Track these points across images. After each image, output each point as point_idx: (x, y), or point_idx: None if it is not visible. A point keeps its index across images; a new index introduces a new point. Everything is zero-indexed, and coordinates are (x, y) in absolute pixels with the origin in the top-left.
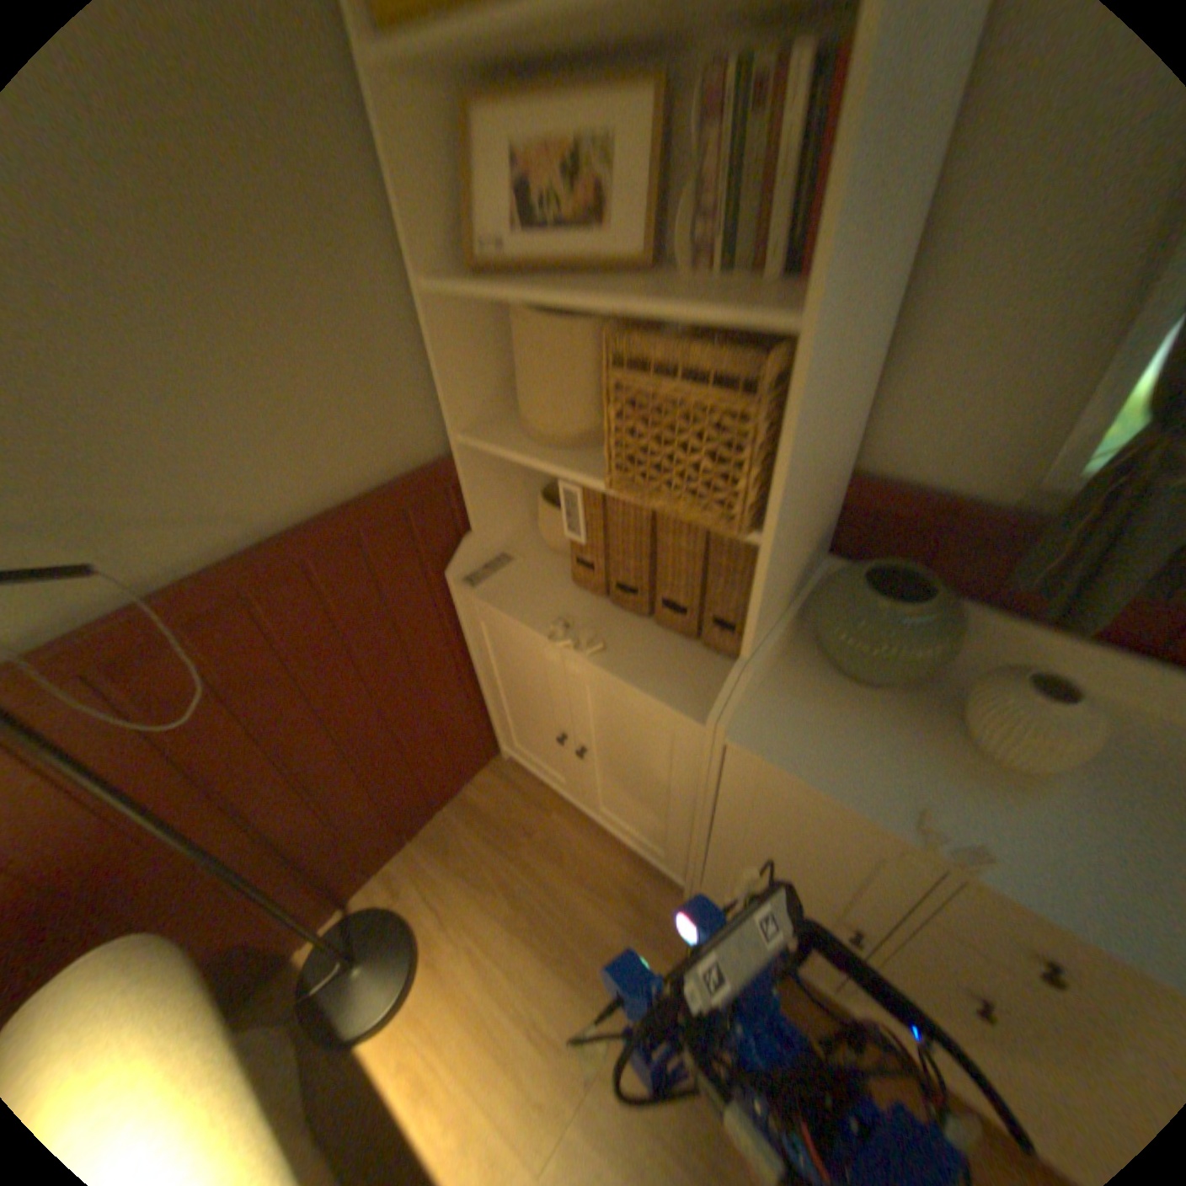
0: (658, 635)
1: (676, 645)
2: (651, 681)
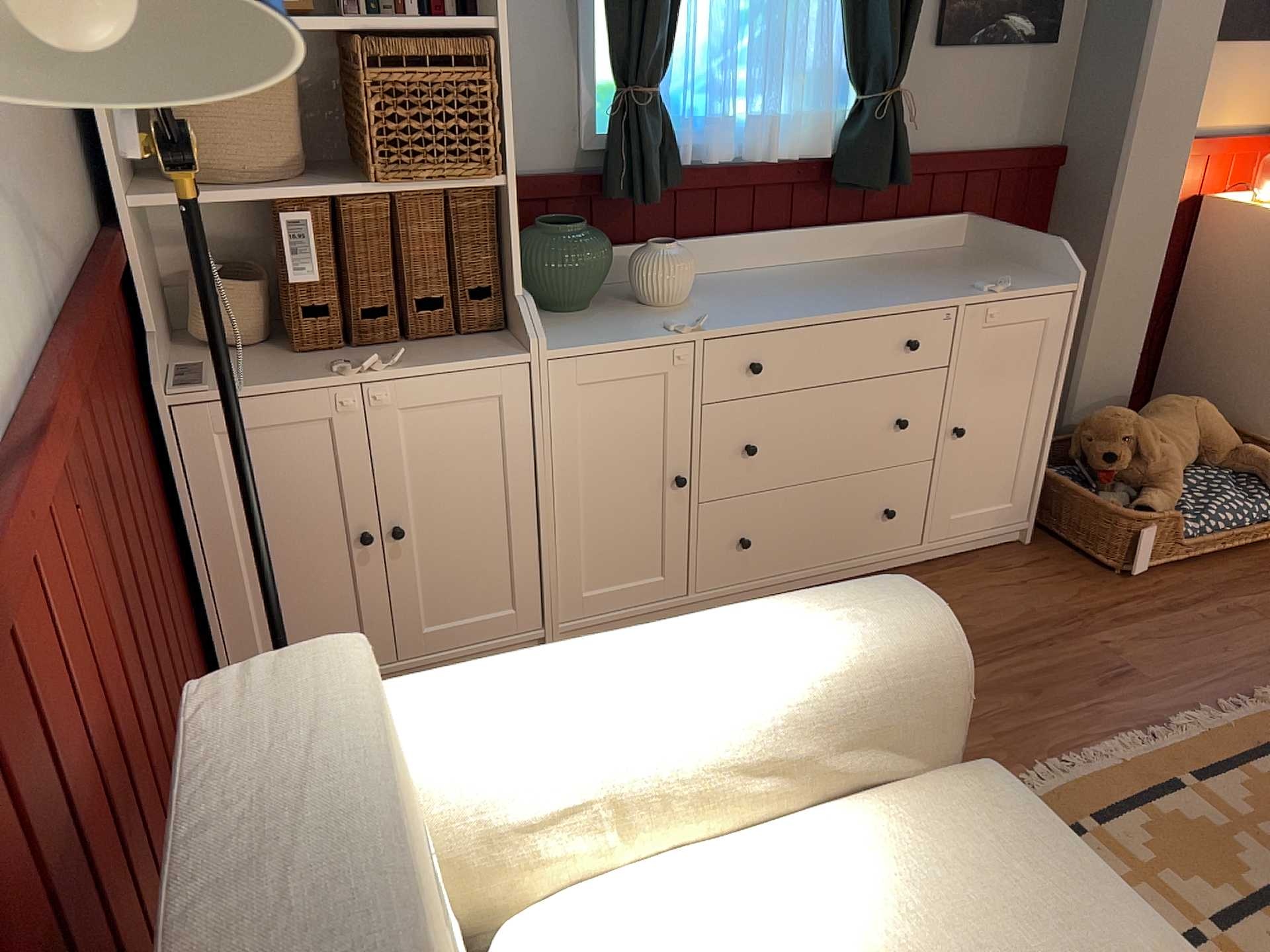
0: (421, 346)
1: (443, 343)
2: (458, 360)
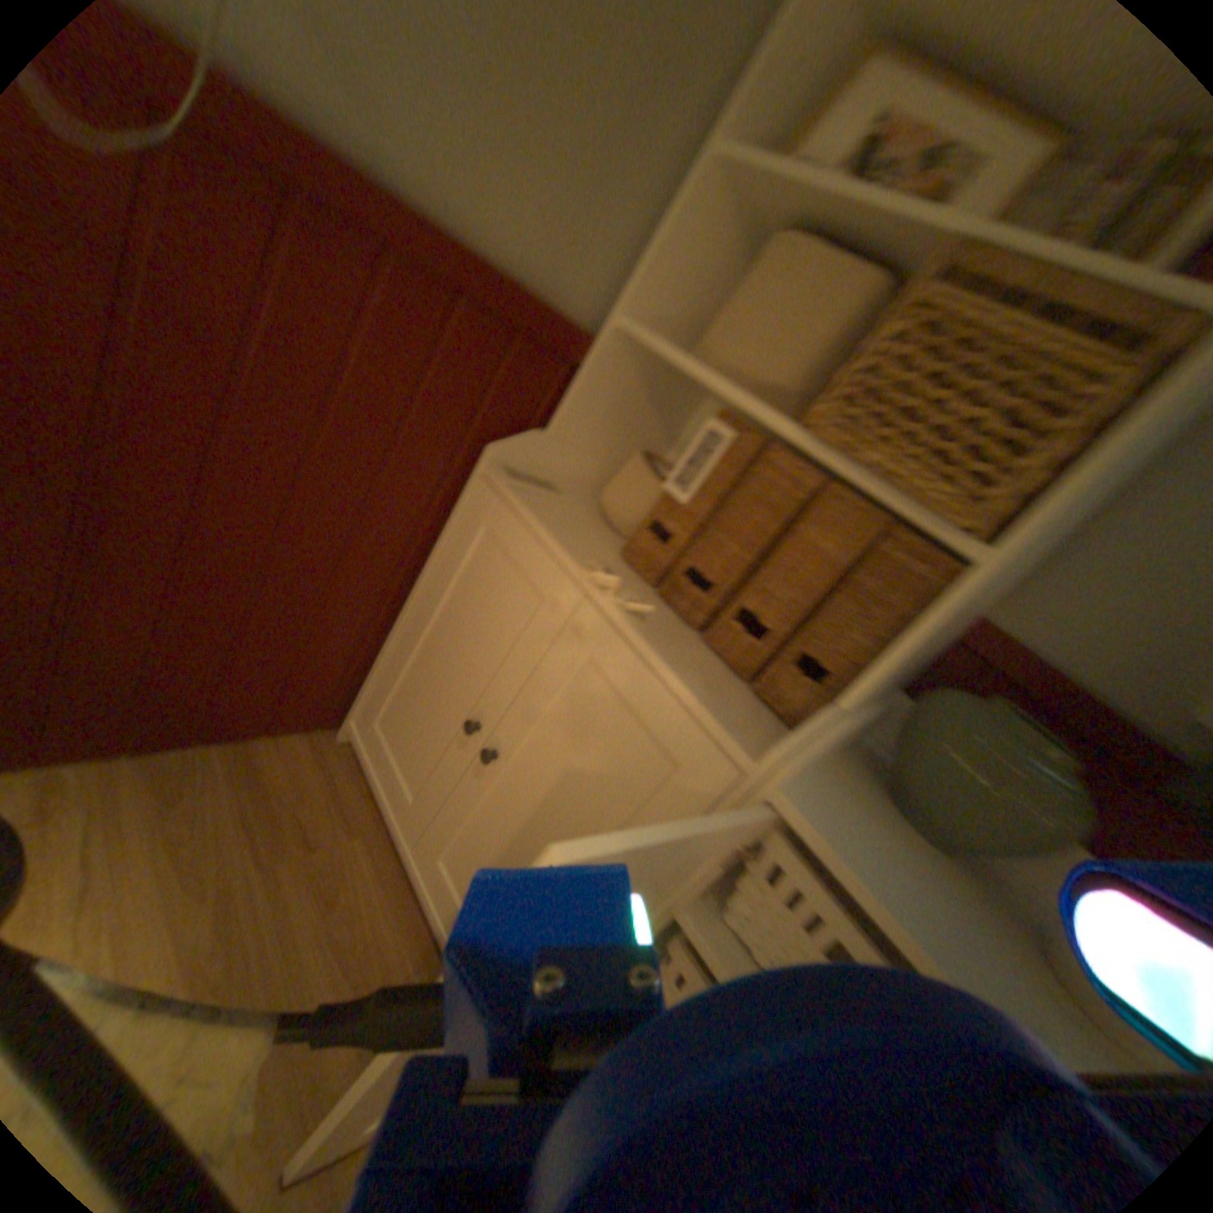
0: (707, 654)
1: (727, 675)
2: (696, 686)
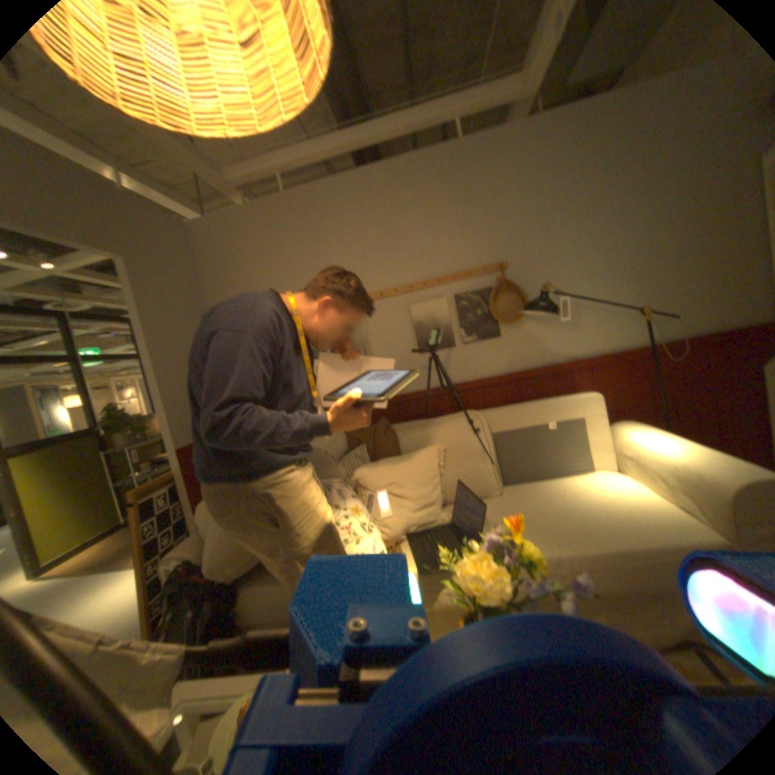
0: None
1: None
2: None
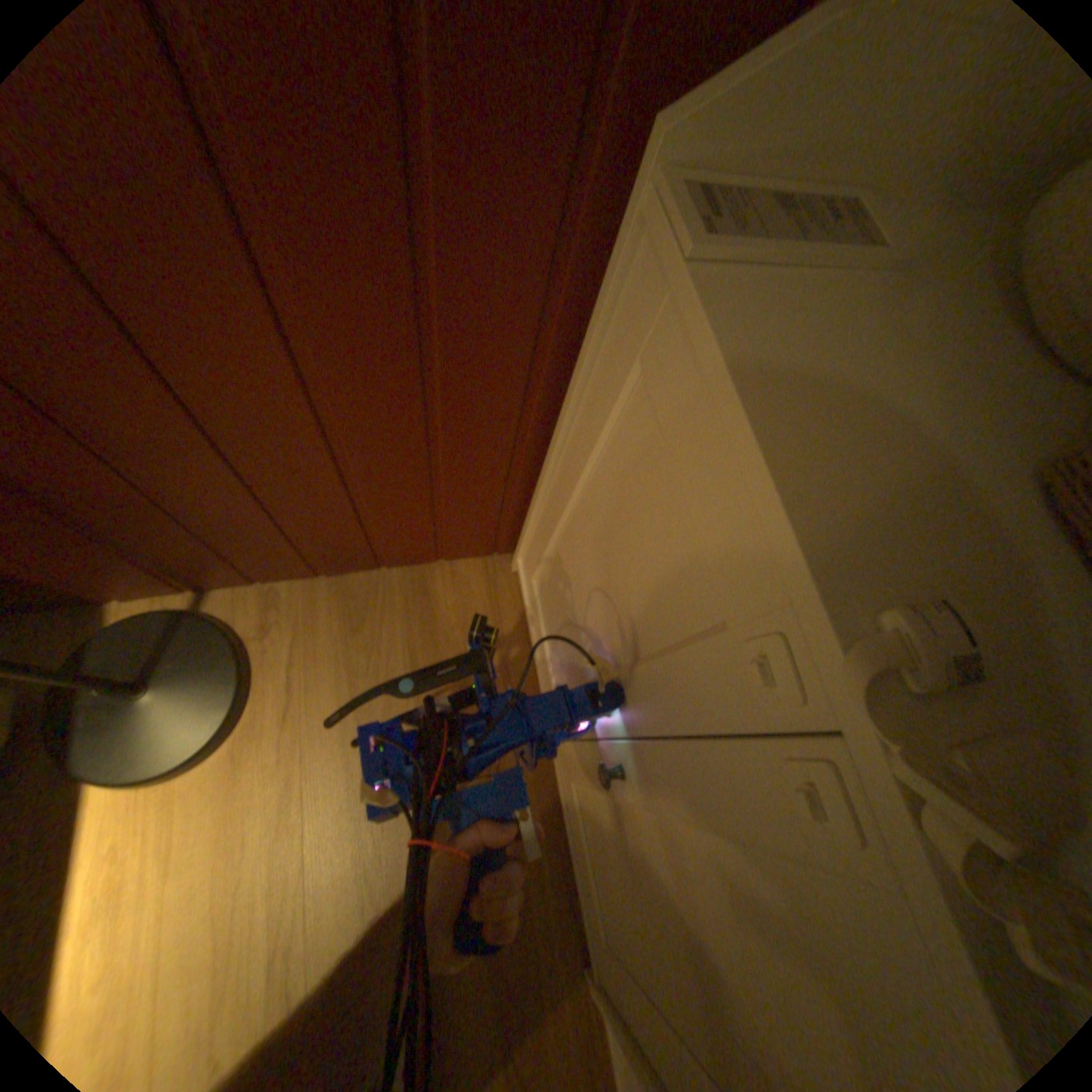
0: None
1: None
2: None
